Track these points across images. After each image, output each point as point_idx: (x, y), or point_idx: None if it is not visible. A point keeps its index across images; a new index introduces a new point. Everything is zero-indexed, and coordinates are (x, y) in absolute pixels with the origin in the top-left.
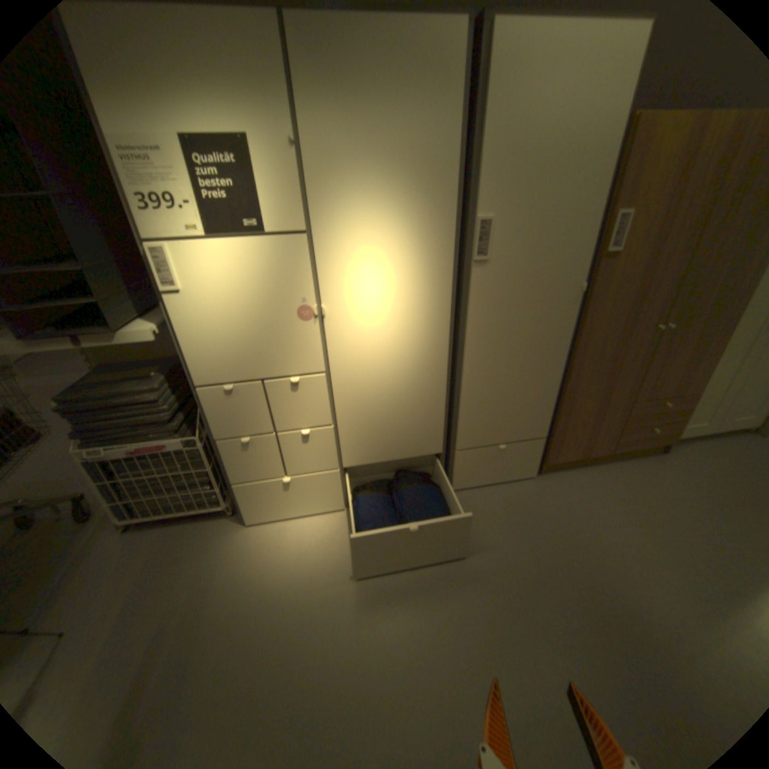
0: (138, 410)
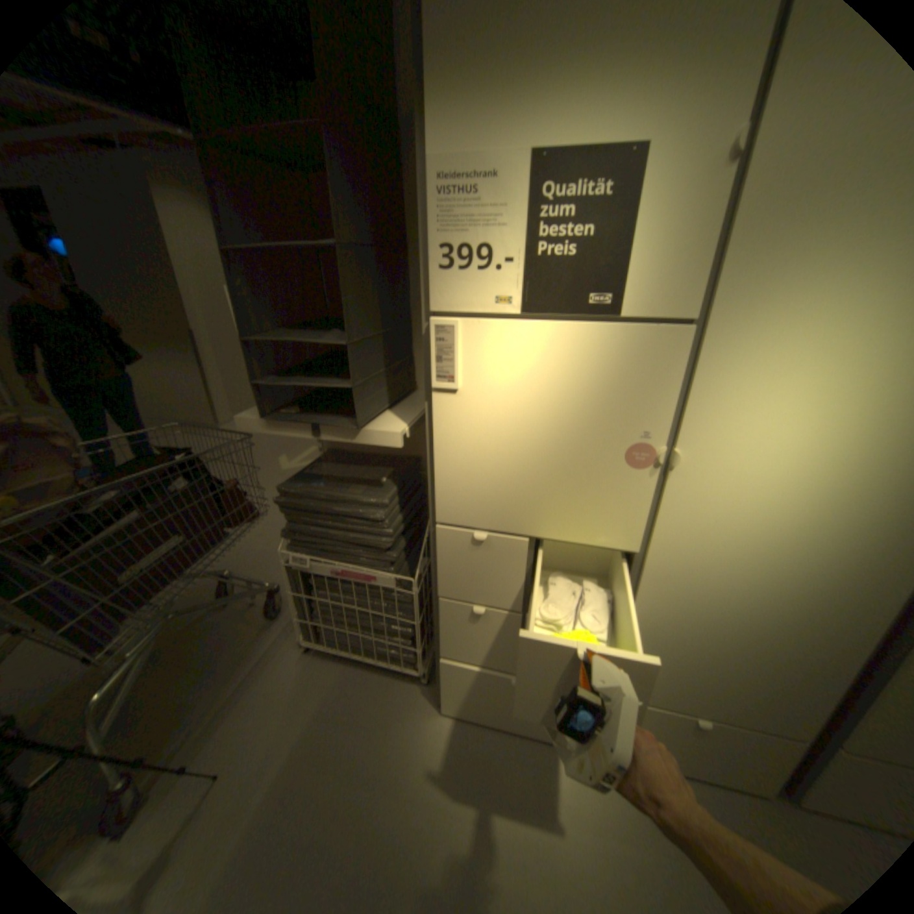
0: (358, 526)
